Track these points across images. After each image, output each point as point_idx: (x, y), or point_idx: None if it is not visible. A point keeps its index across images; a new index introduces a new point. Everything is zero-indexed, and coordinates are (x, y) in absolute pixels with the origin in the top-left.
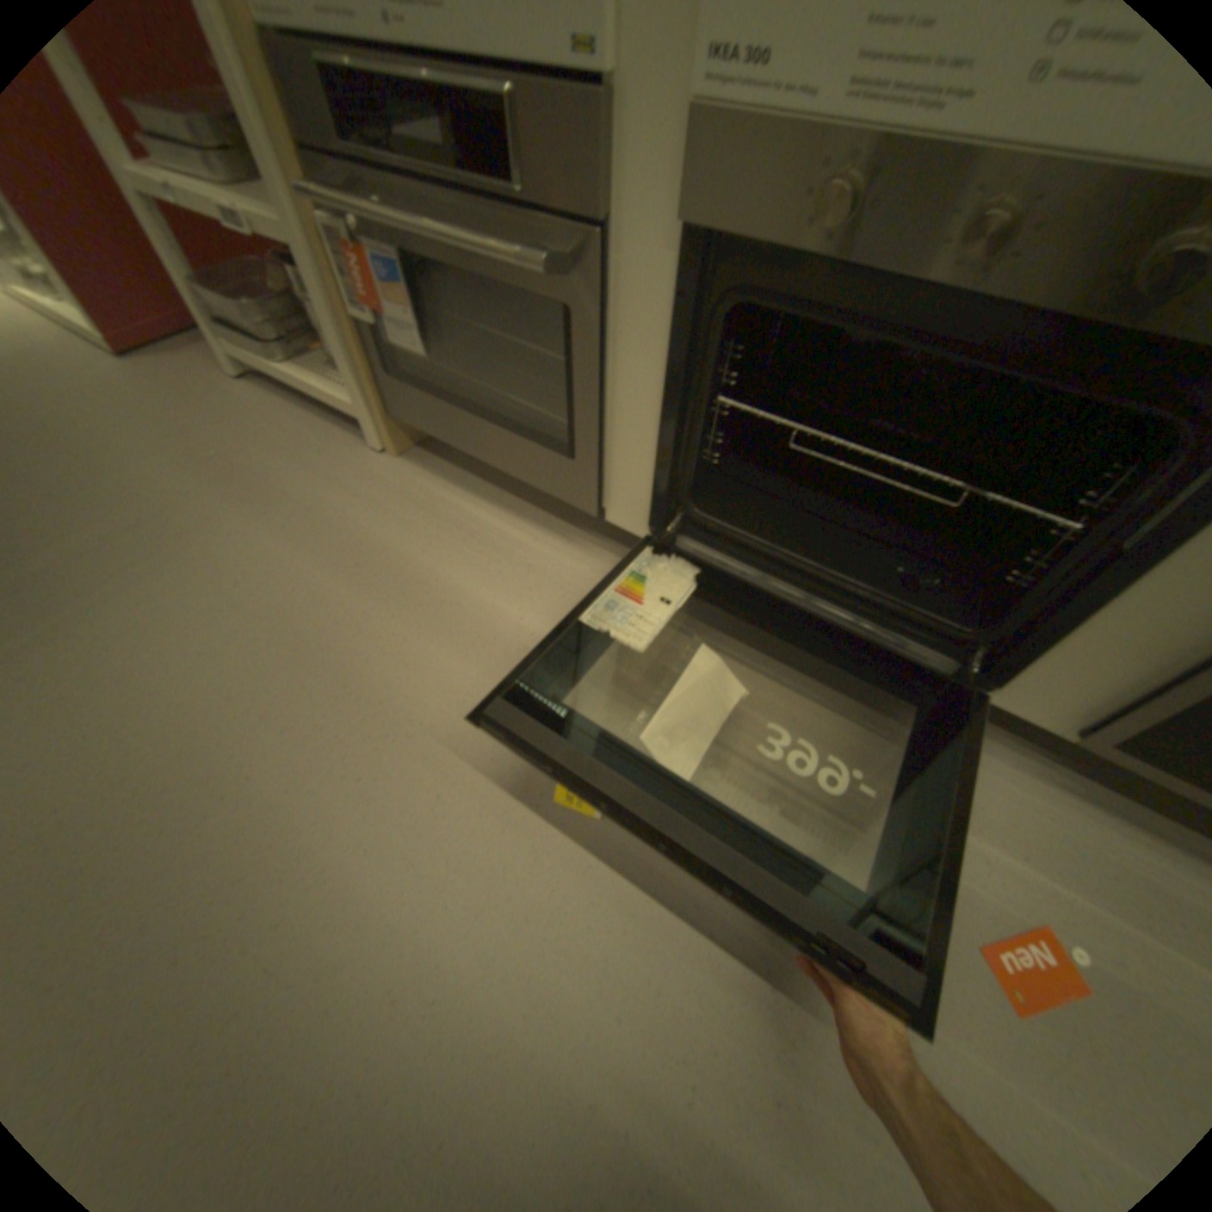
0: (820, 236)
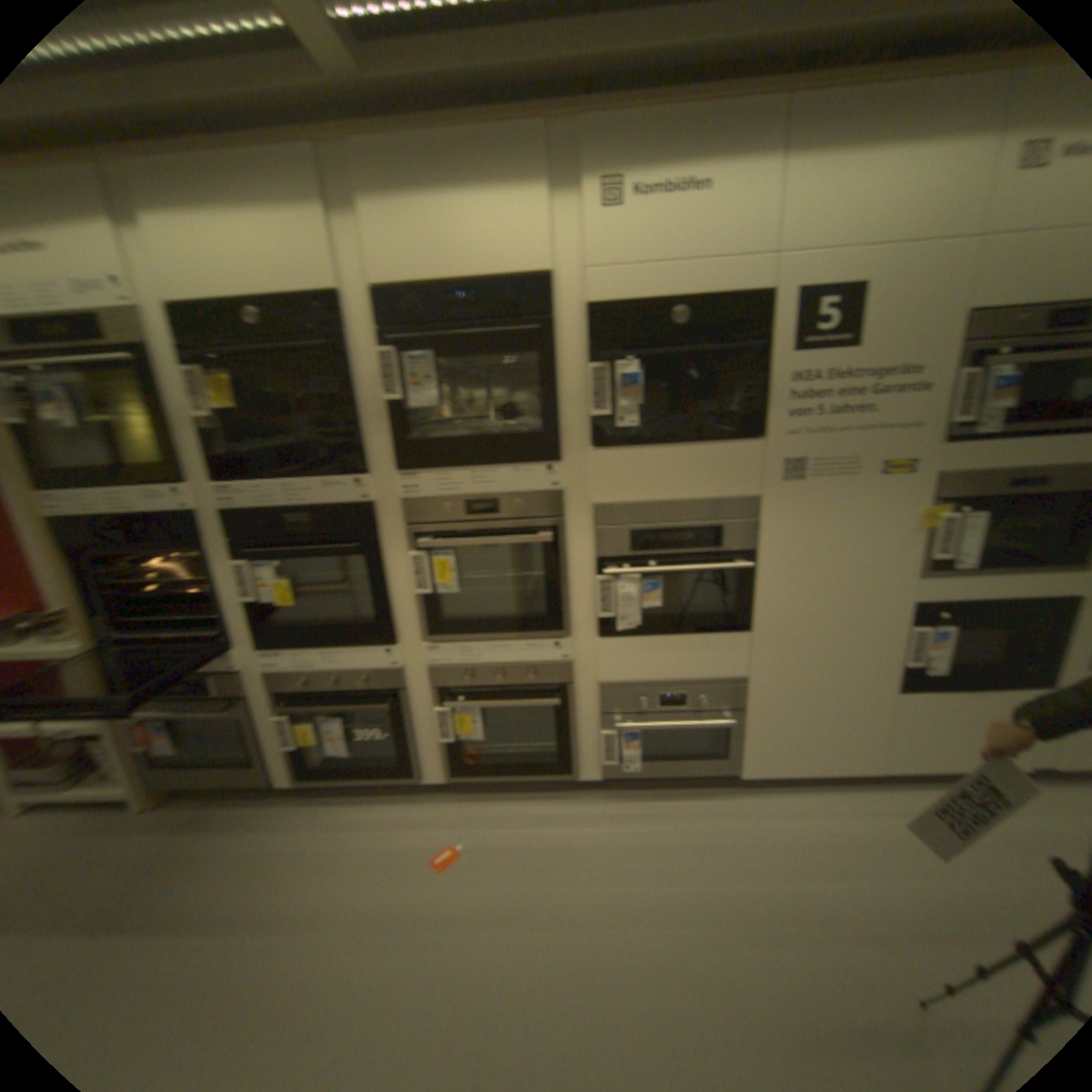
0: (296, 693)
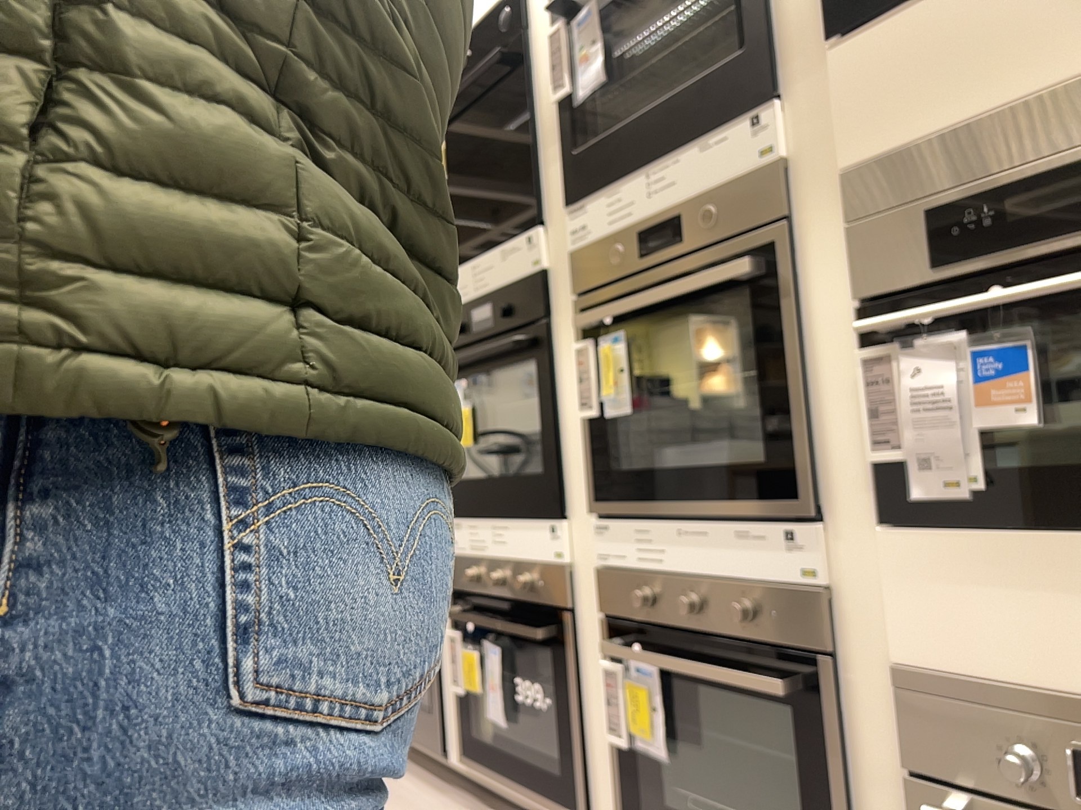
0: (472, 589)
